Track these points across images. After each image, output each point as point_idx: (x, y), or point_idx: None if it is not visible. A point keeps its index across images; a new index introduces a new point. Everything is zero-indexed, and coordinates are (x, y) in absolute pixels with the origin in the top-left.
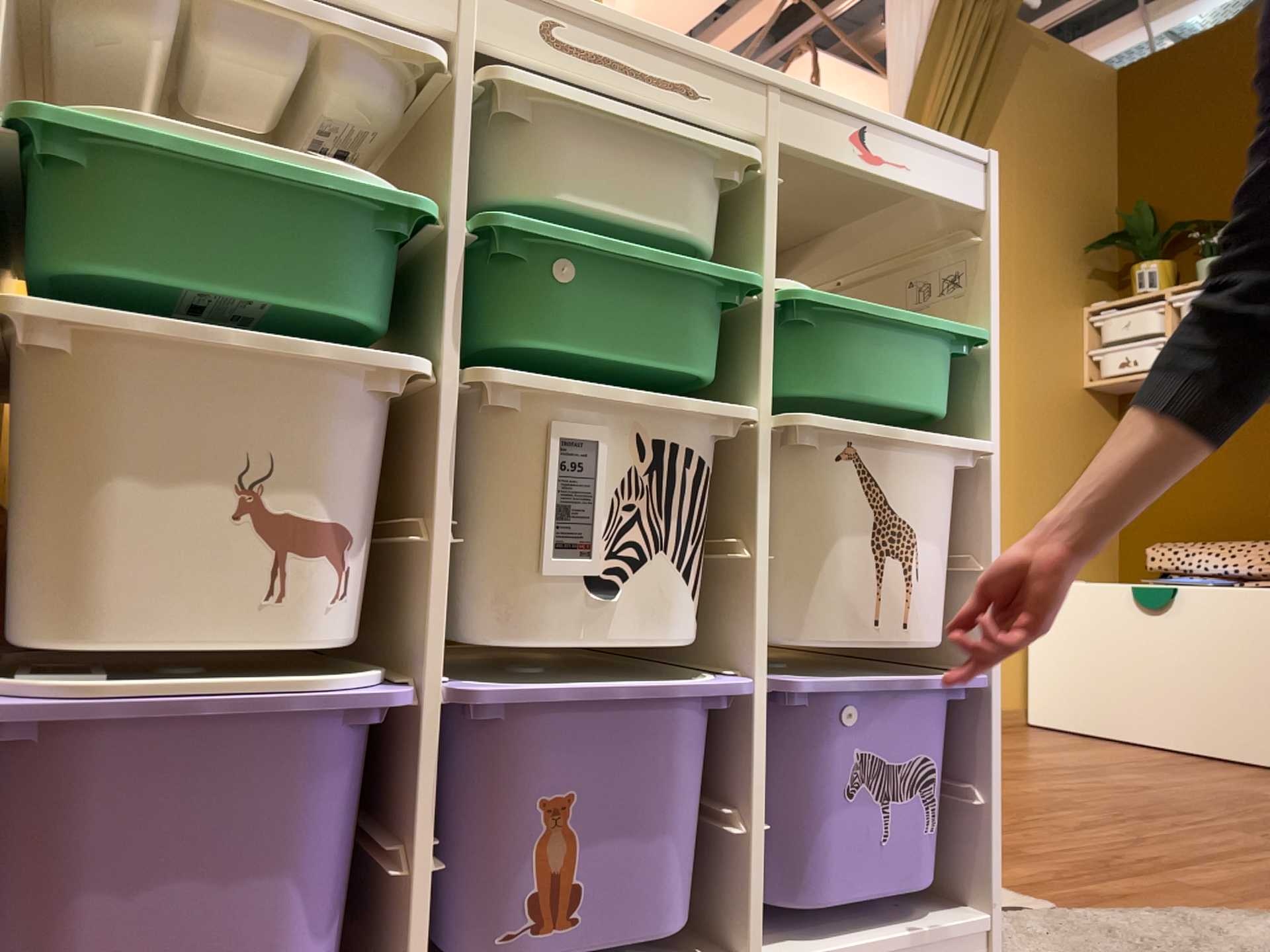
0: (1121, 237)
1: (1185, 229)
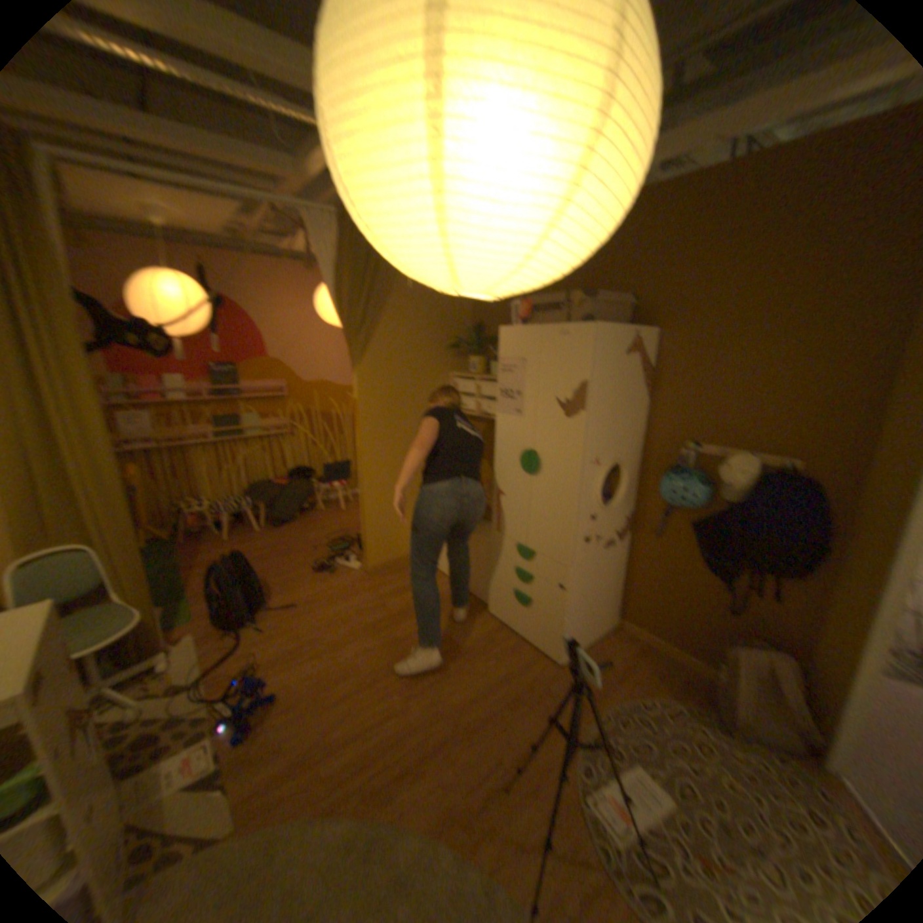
0: (467, 344)
1: (495, 343)
